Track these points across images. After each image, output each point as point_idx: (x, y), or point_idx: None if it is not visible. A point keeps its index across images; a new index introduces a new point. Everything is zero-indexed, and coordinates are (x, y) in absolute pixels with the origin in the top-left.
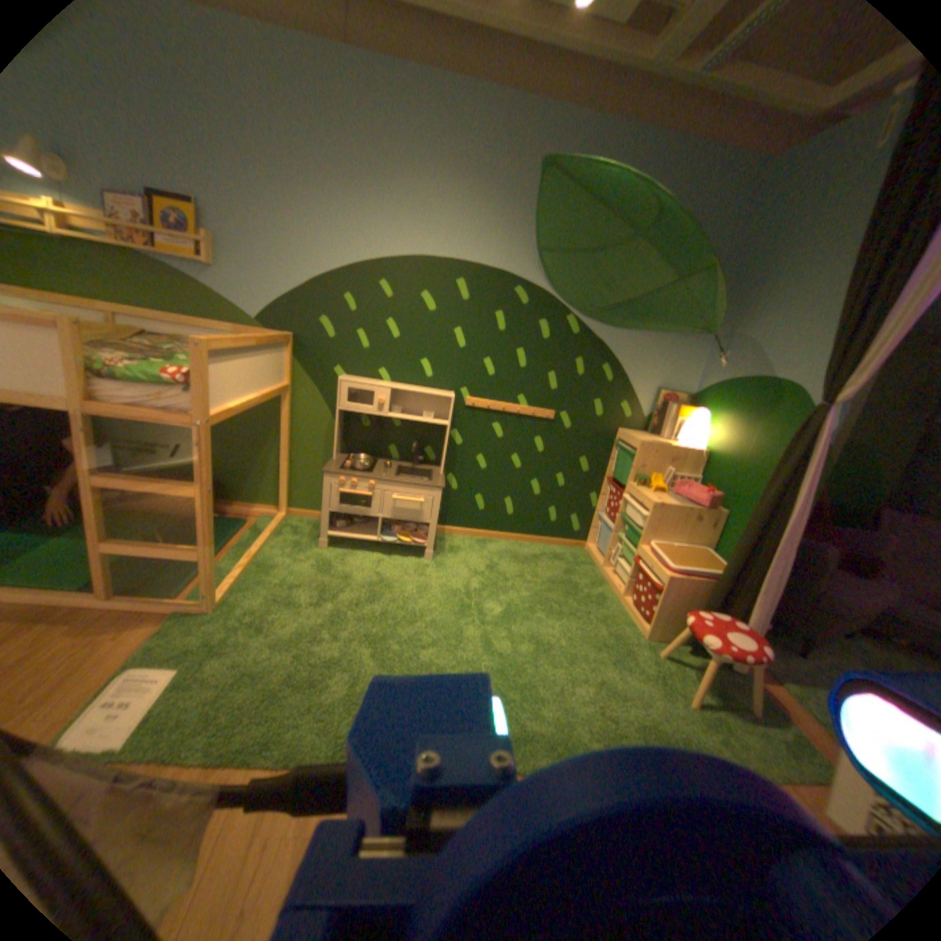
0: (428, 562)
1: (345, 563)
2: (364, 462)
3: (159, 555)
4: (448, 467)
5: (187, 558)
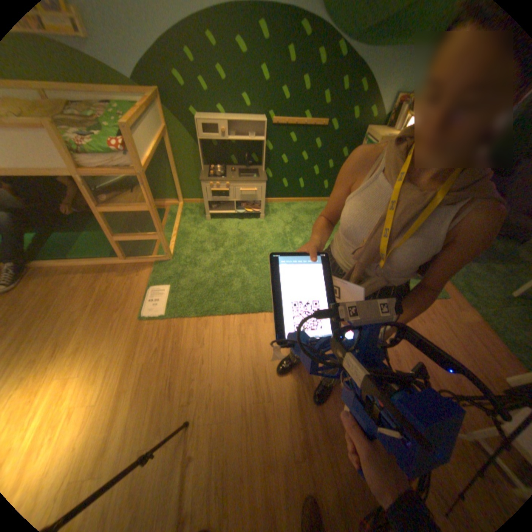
0: (263, 221)
1: (223, 228)
2: (221, 171)
3: (141, 239)
4: (267, 166)
5: (154, 239)
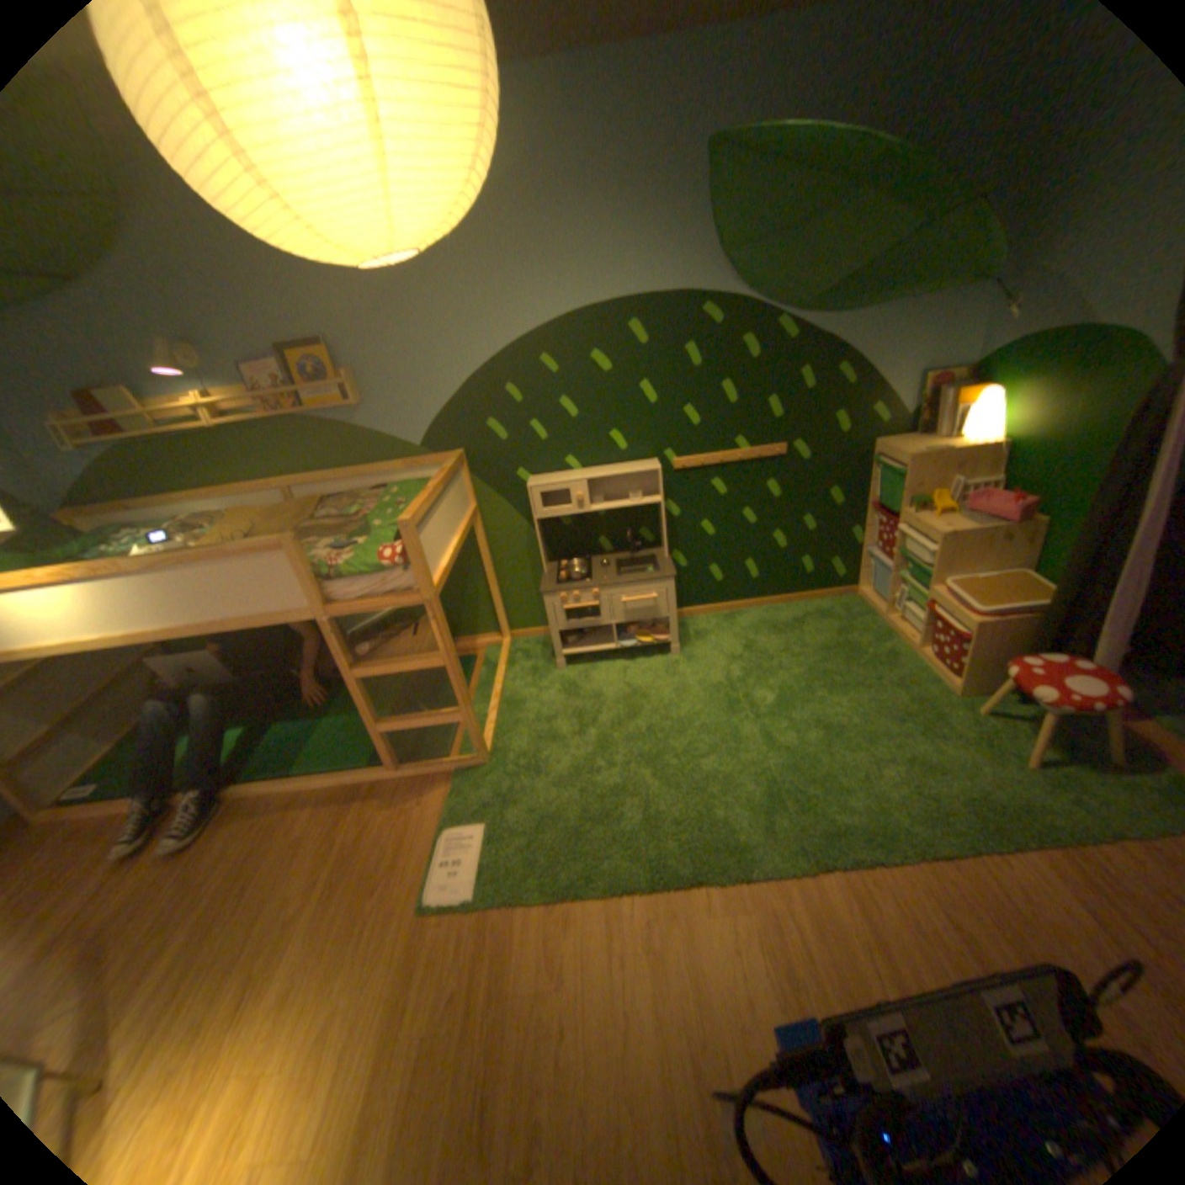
0: (679, 659)
1: (593, 682)
2: (581, 570)
3: (429, 724)
4: (673, 546)
5: (454, 721)
